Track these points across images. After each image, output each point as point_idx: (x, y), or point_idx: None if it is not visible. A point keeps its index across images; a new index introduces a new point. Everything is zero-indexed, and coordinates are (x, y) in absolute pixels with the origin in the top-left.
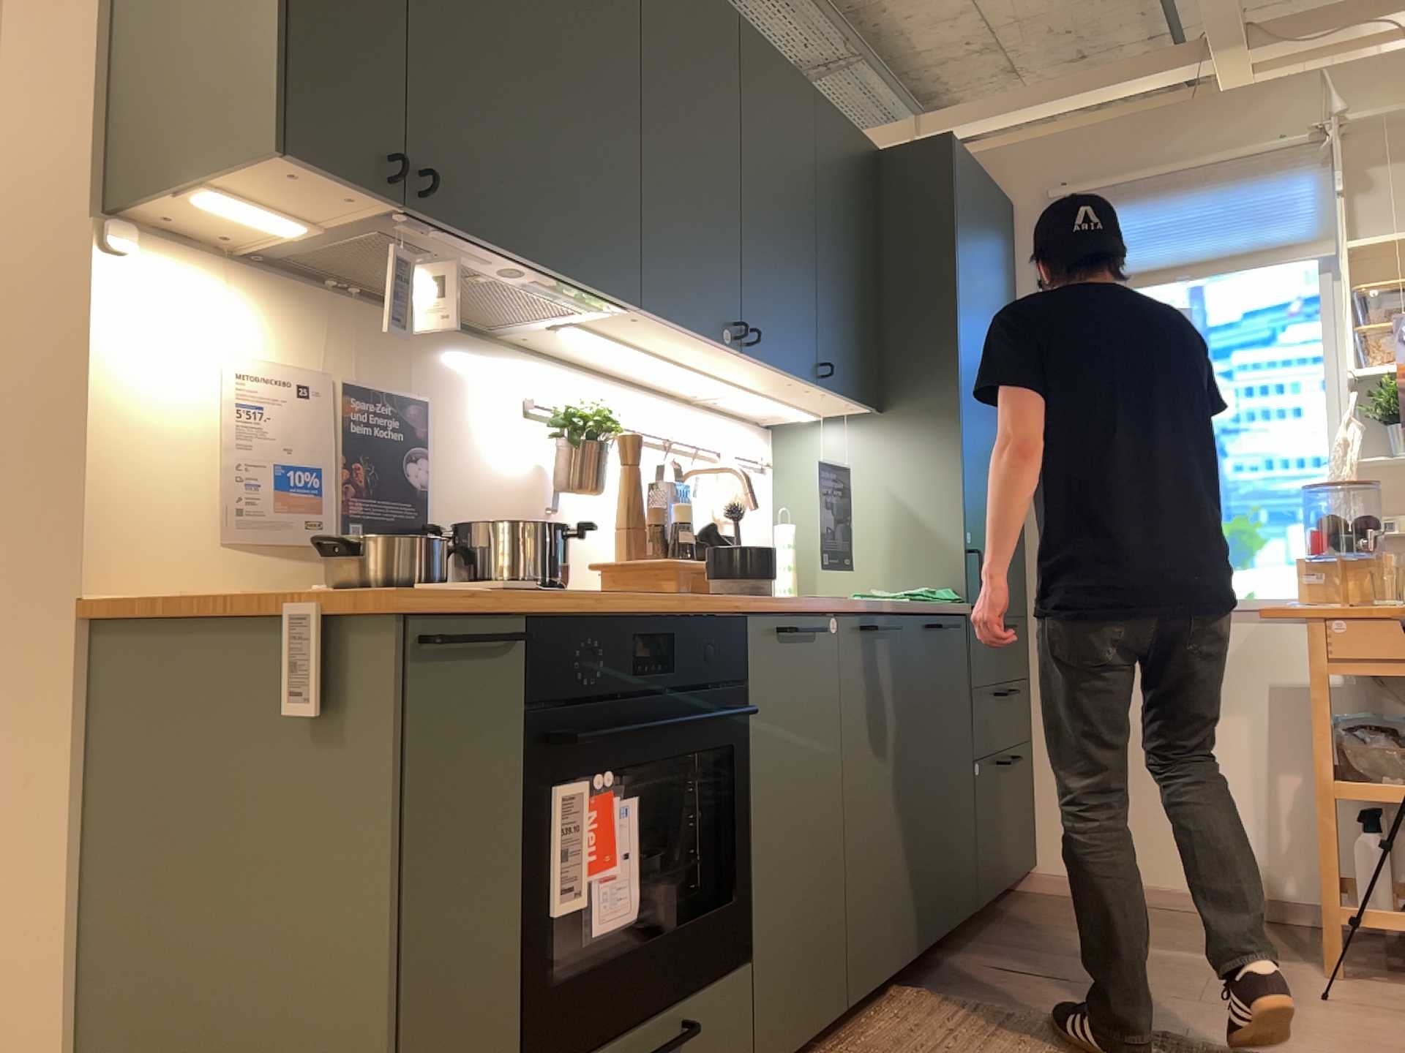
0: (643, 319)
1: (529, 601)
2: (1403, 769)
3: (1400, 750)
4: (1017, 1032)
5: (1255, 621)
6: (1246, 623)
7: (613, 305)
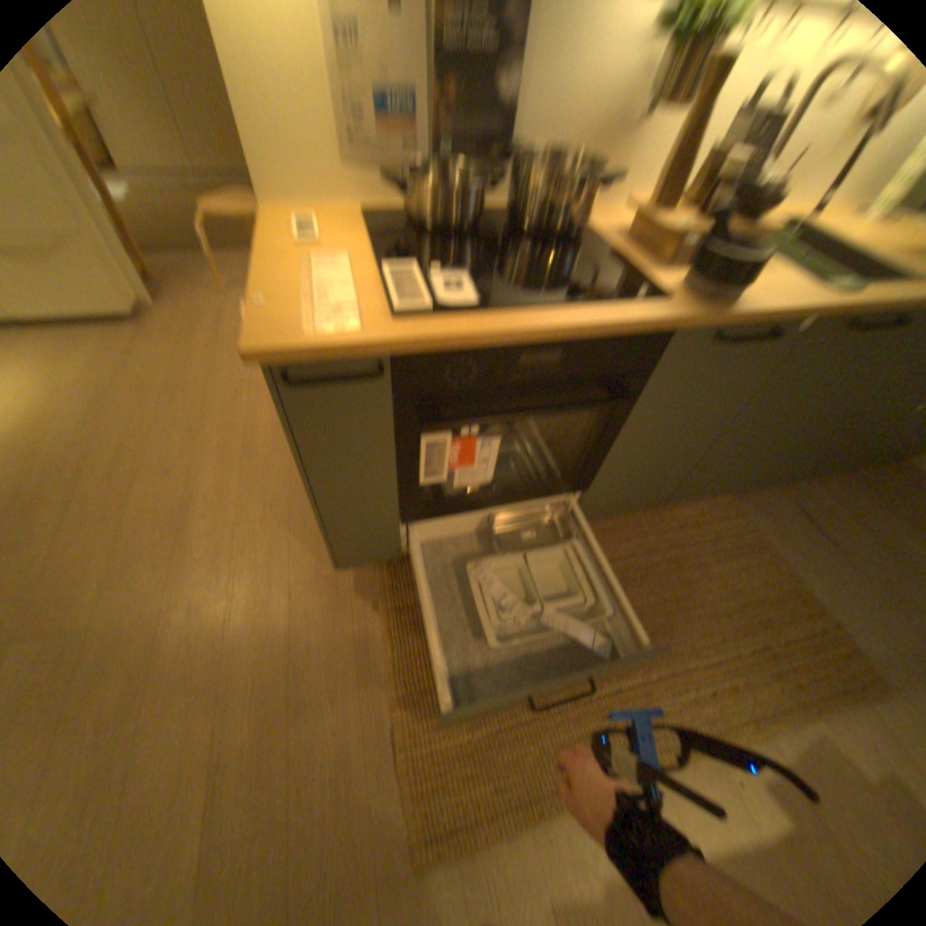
0: None
1: (387, 345)
2: None
3: None
4: (752, 562)
5: None
6: None
7: None
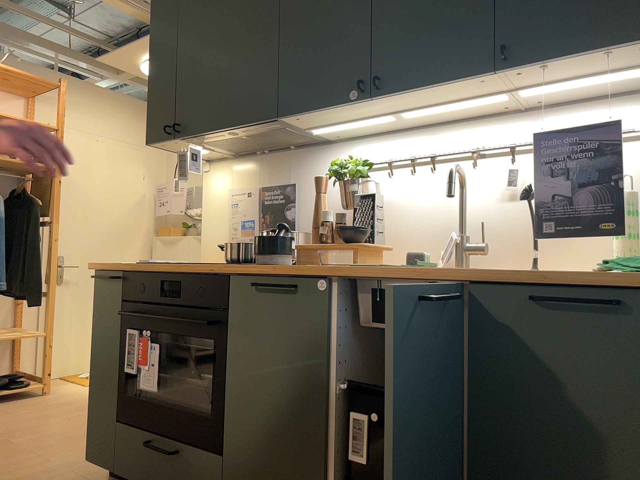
0: (299, 117)
1: (119, 266)
2: None
3: None
4: None
5: None
6: None
7: (282, 121)
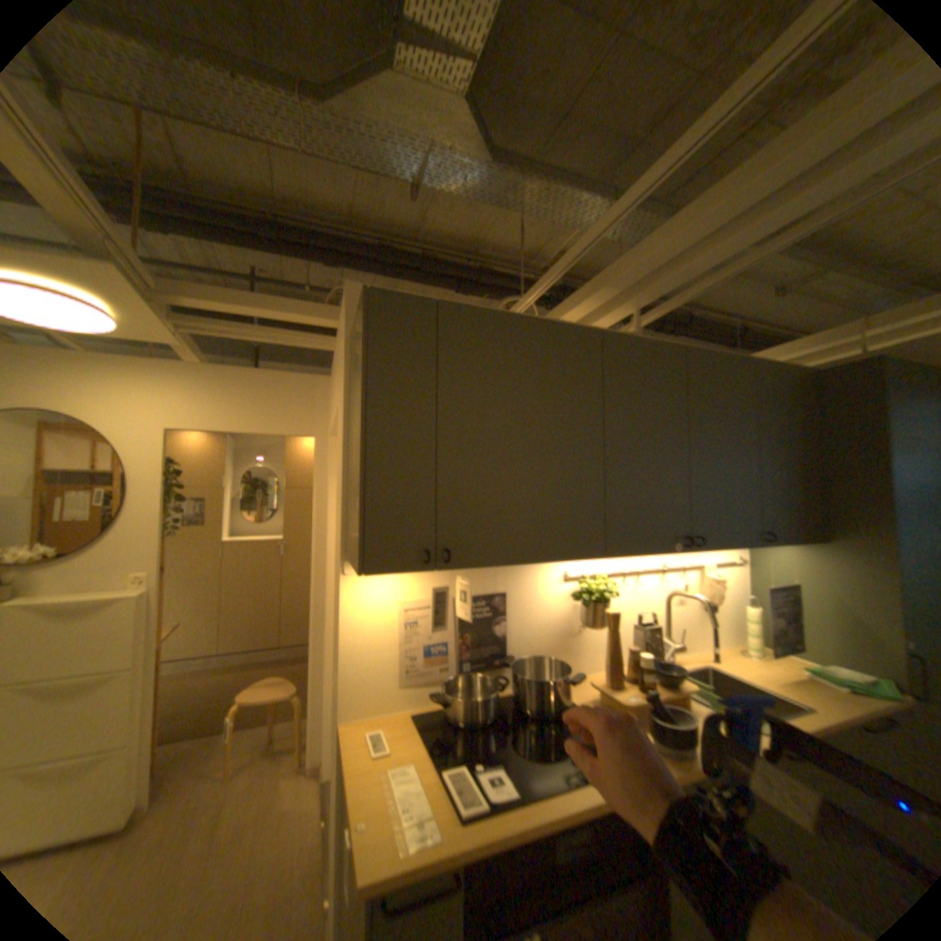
0: (612, 555)
1: (464, 858)
2: None
3: None
4: None
5: None
6: None
7: (589, 555)
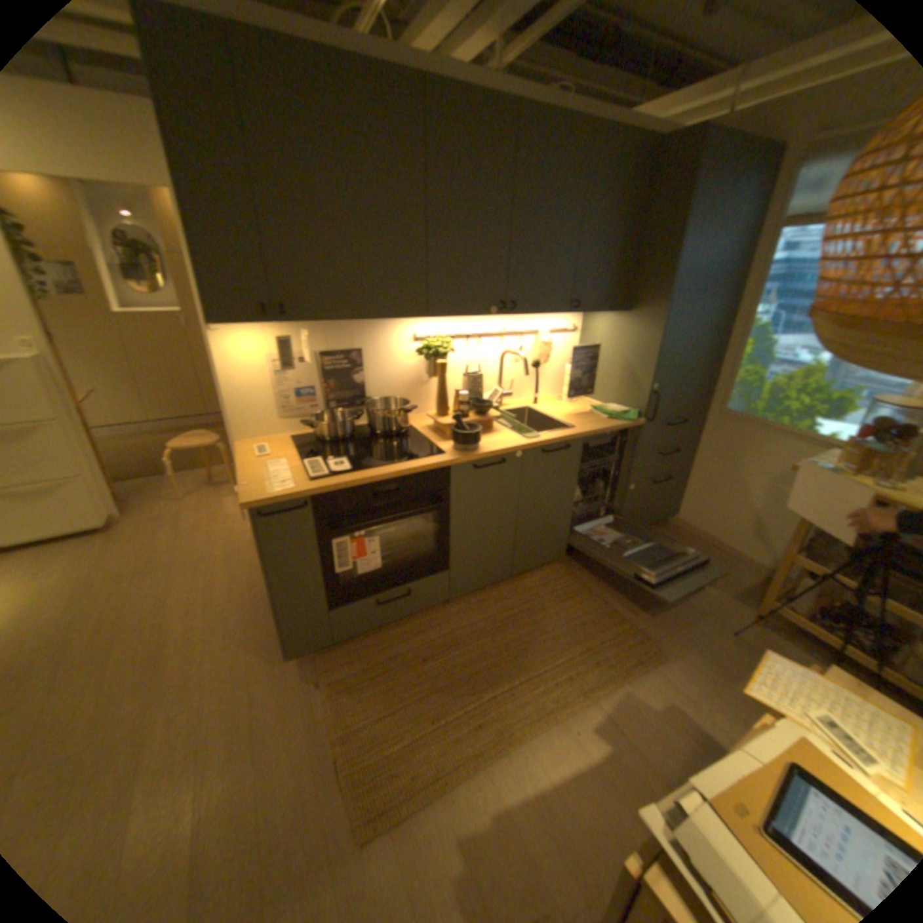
0: (437, 316)
1: (308, 493)
2: (841, 565)
3: (846, 555)
4: (577, 601)
5: (829, 449)
6: (823, 449)
7: (417, 316)
